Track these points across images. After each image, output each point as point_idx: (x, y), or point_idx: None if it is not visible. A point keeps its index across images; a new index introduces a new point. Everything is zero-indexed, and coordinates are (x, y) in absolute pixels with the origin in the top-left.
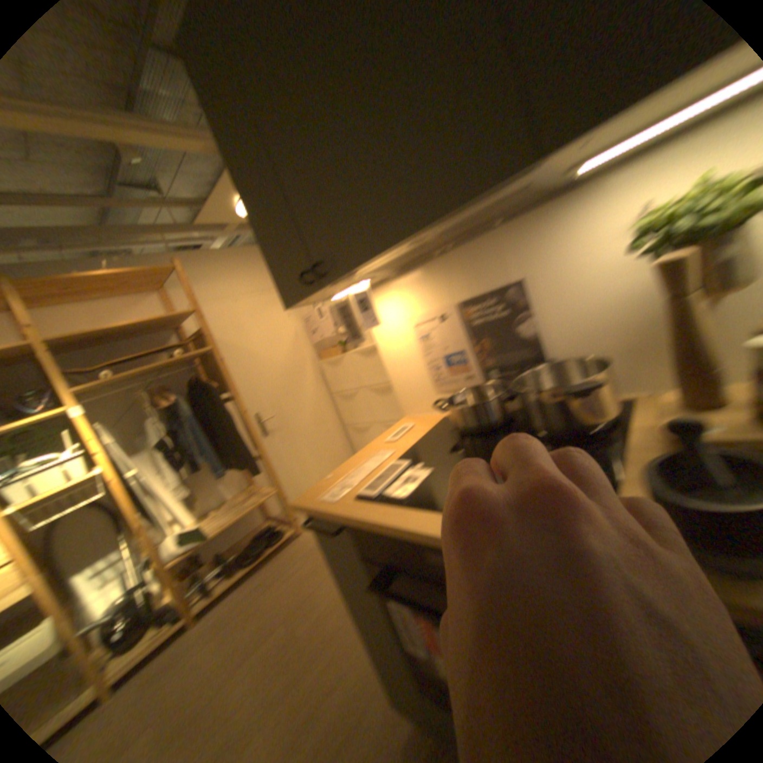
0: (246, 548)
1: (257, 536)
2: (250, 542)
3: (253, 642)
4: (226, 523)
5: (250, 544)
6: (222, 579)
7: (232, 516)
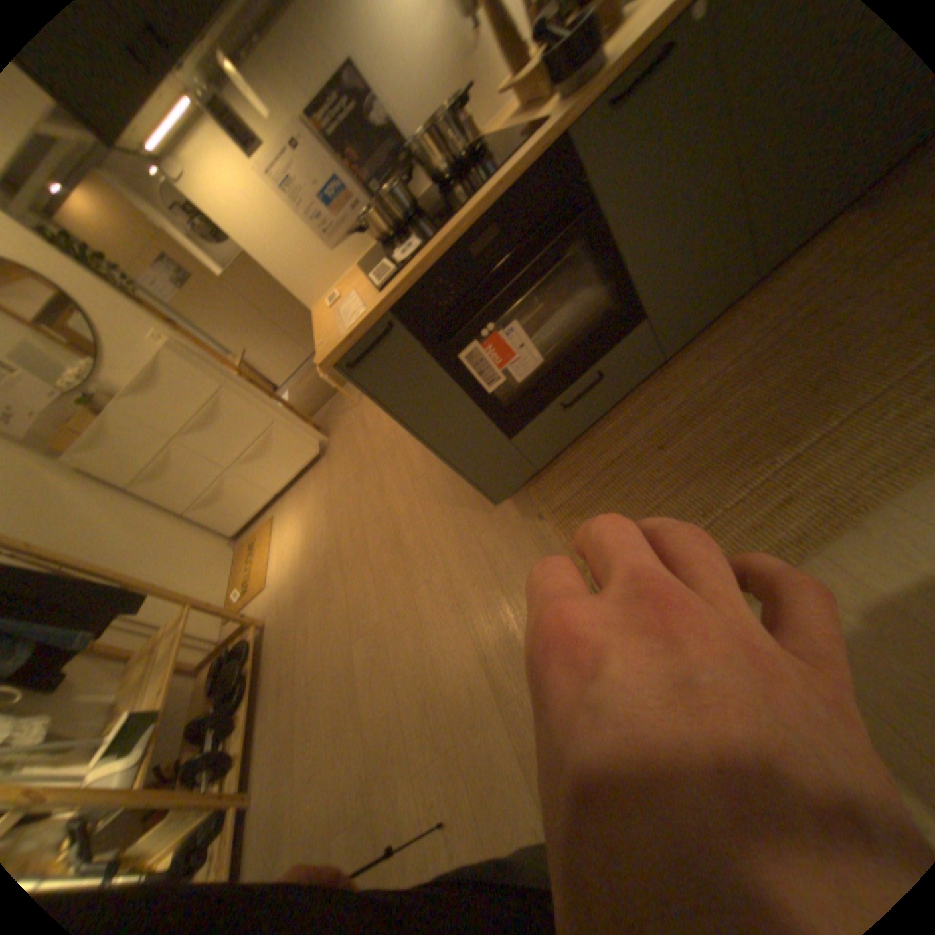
0: (209, 701)
1: (203, 692)
2: (207, 693)
3: (340, 679)
4: (160, 678)
5: (210, 694)
6: (221, 737)
7: (158, 670)
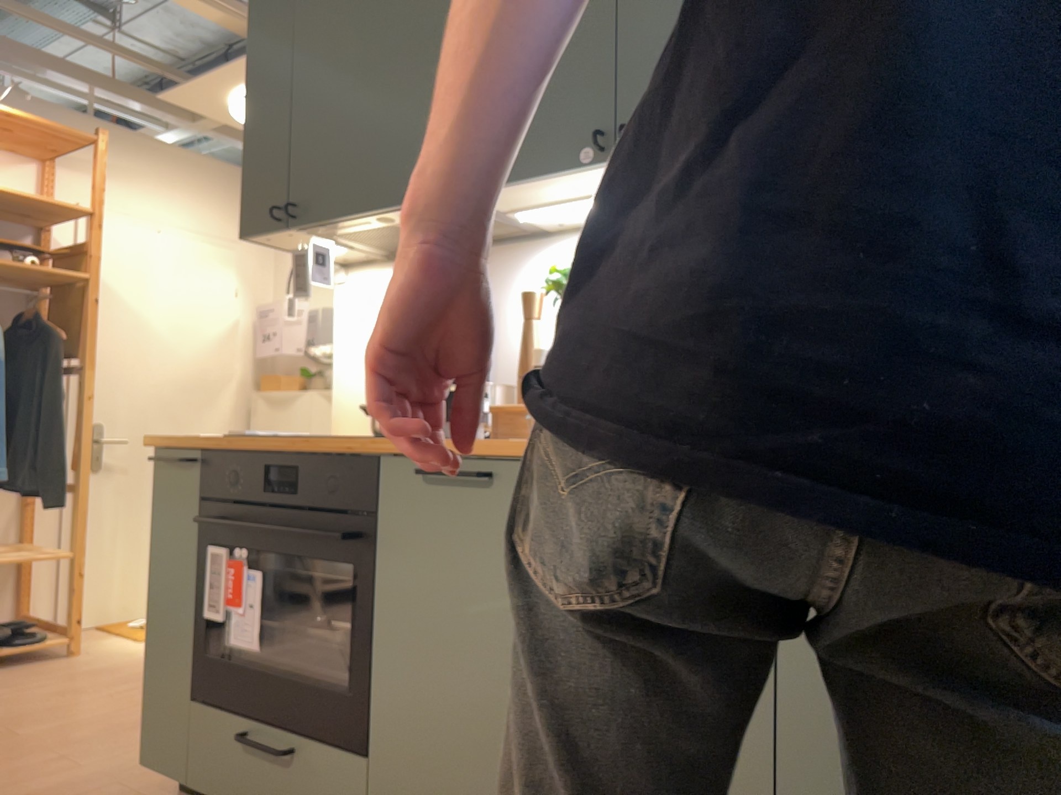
0: None
1: None
2: None
3: None
4: None
5: None
6: None
7: None
